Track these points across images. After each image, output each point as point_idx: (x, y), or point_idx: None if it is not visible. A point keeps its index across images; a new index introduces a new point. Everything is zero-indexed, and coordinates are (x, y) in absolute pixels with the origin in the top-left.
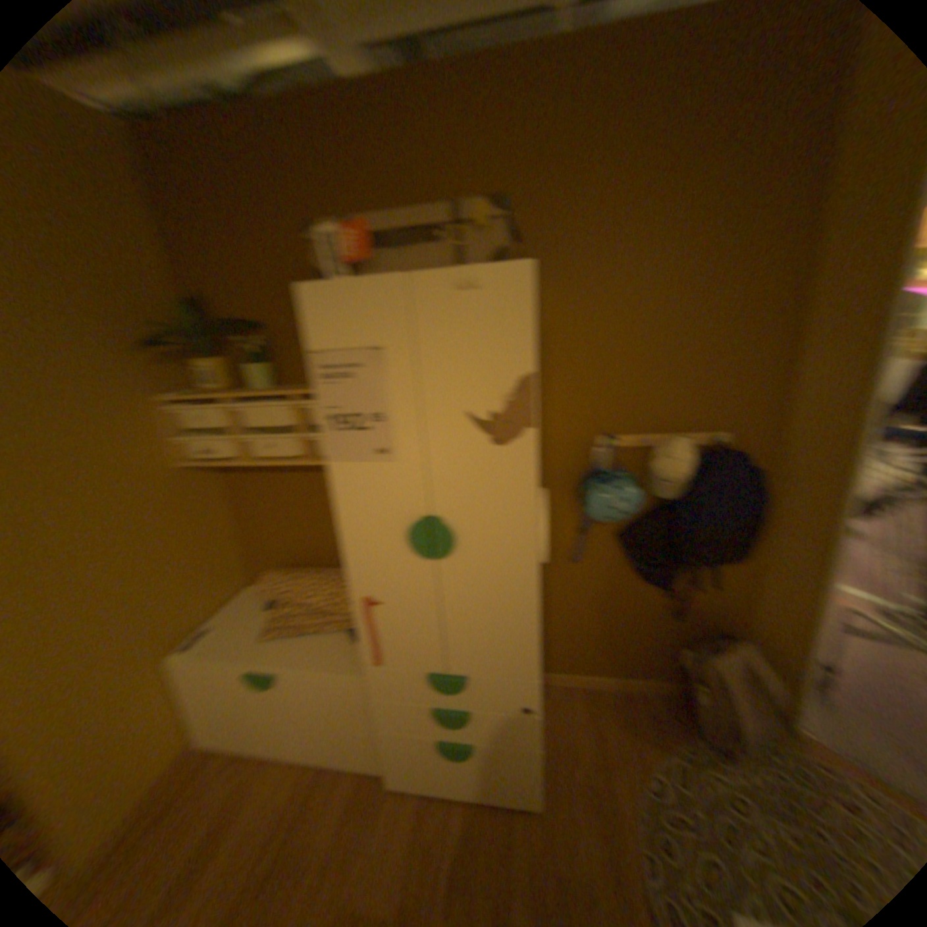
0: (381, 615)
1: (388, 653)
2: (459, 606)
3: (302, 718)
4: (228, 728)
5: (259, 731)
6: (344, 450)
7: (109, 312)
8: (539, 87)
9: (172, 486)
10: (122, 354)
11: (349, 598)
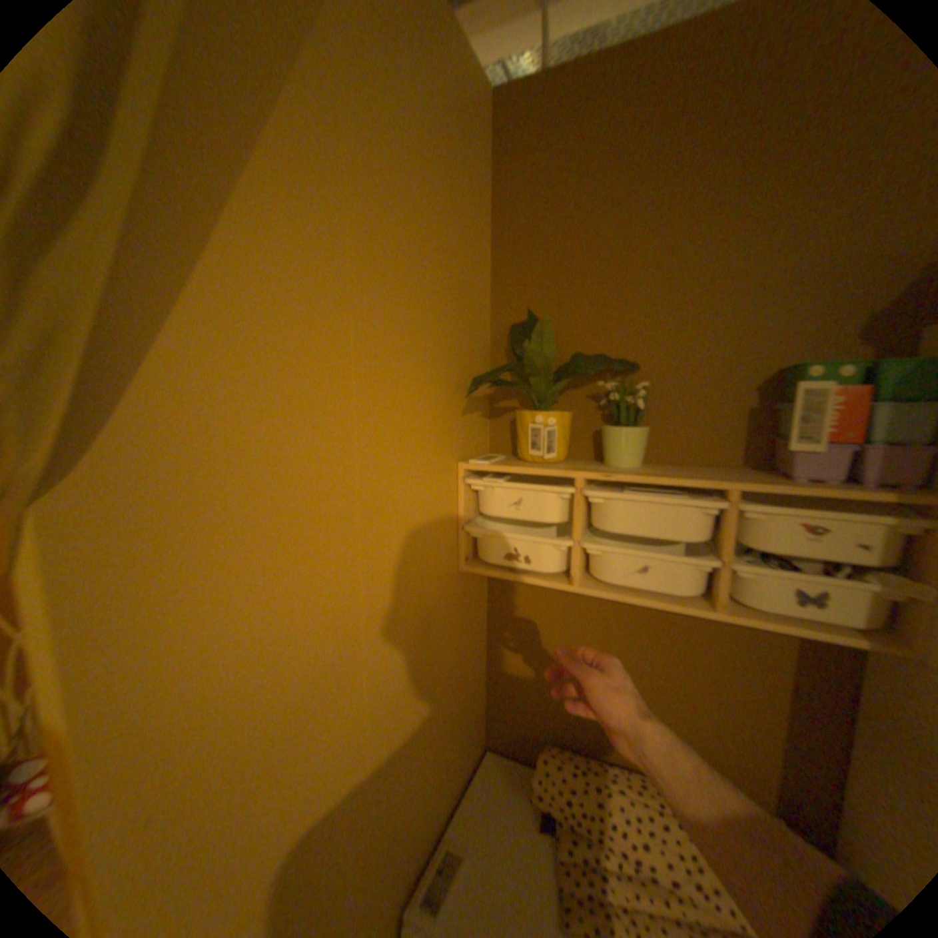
0: None
1: None
2: None
3: None
4: None
5: None
6: None
7: (450, 332)
8: None
9: (457, 597)
10: (450, 395)
11: None
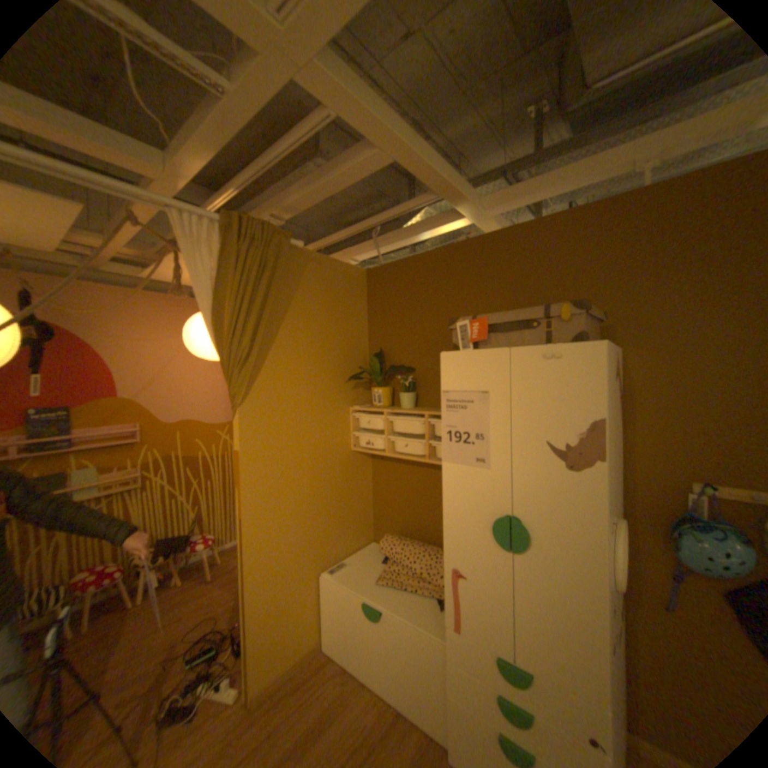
0: (468, 589)
1: (469, 625)
2: (533, 602)
3: (397, 659)
4: (348, 643)
5: (366, 656)
6: (458, 456)
7: (344, 361)
8: (628, 218)
9: (350, 461)
10: (345, 383)
11: (445, 567)
